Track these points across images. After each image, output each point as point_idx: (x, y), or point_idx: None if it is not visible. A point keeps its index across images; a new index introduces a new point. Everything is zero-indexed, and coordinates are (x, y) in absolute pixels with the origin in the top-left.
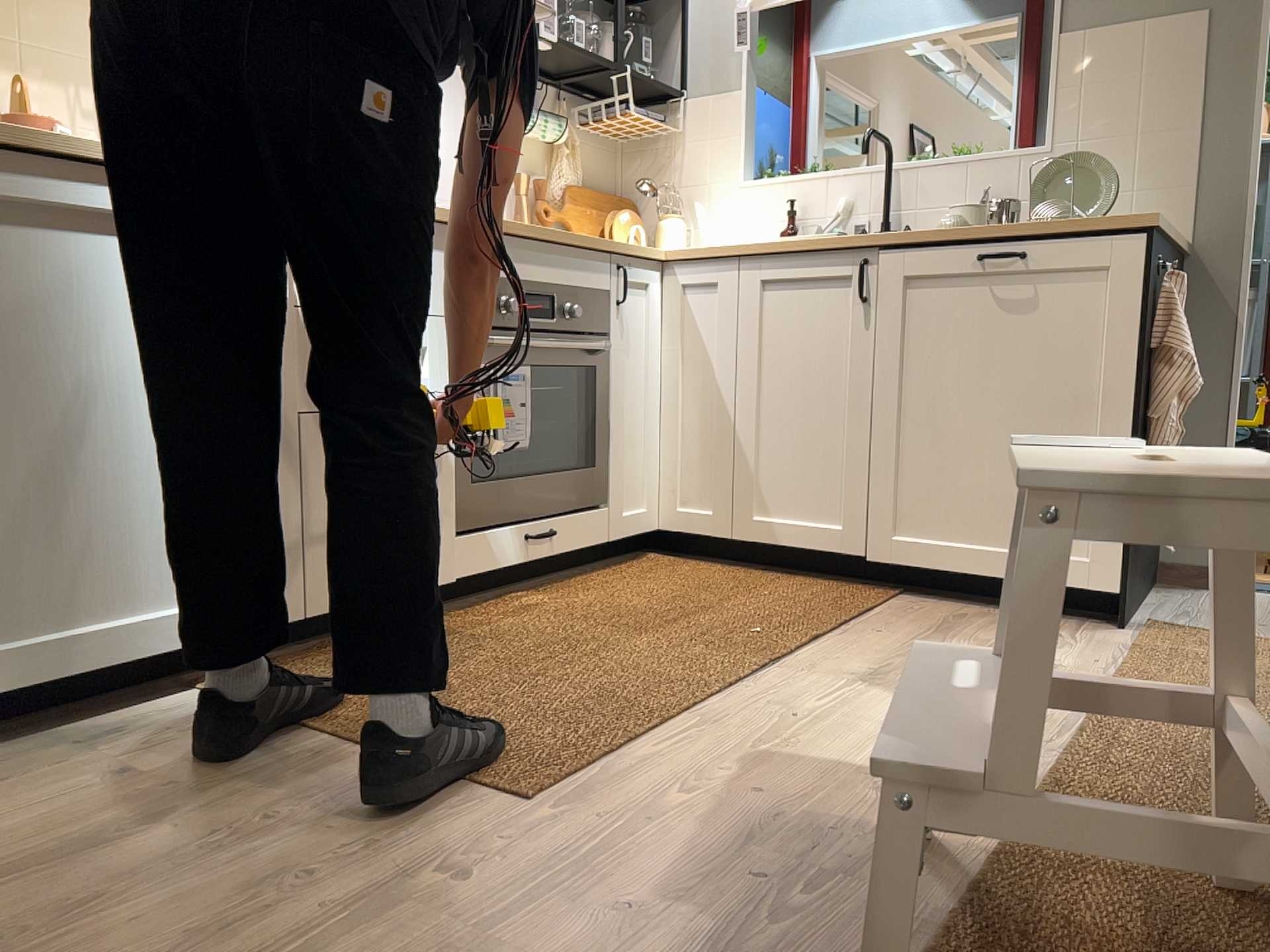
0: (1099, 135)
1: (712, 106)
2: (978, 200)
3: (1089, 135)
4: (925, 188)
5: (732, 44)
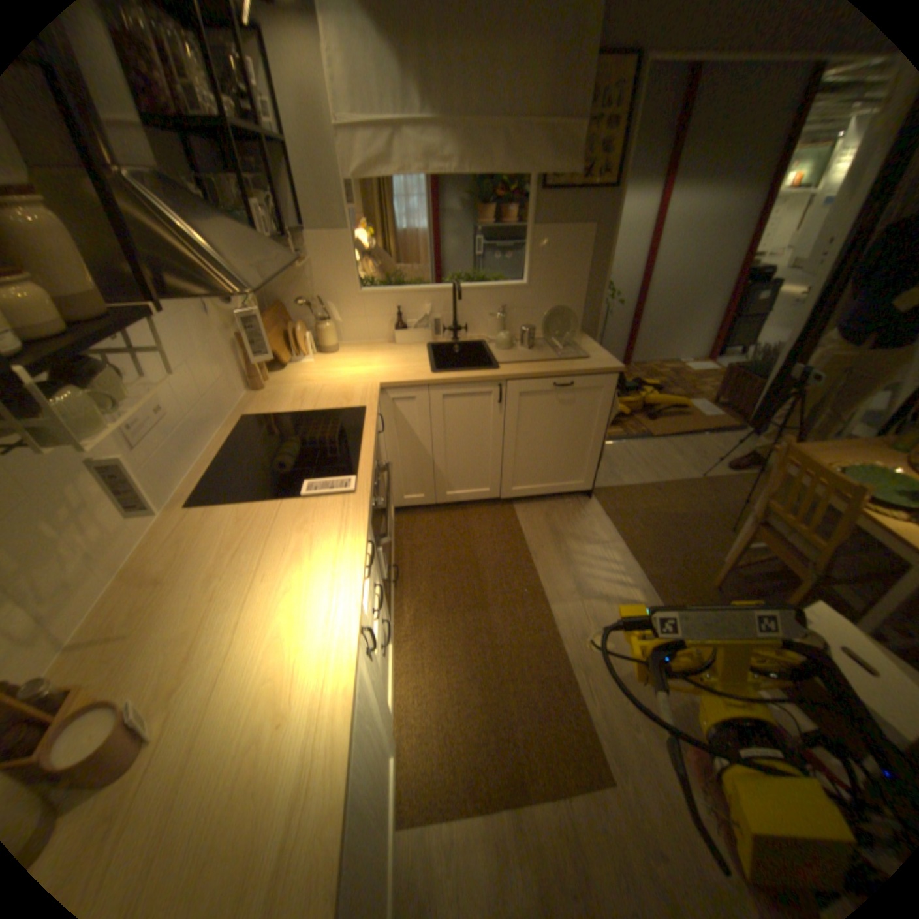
0: (550, 278)
1: (327, 238)
2: (496, 307)
3: (546, 278)
4: (470, 300)
5: (333, 192)
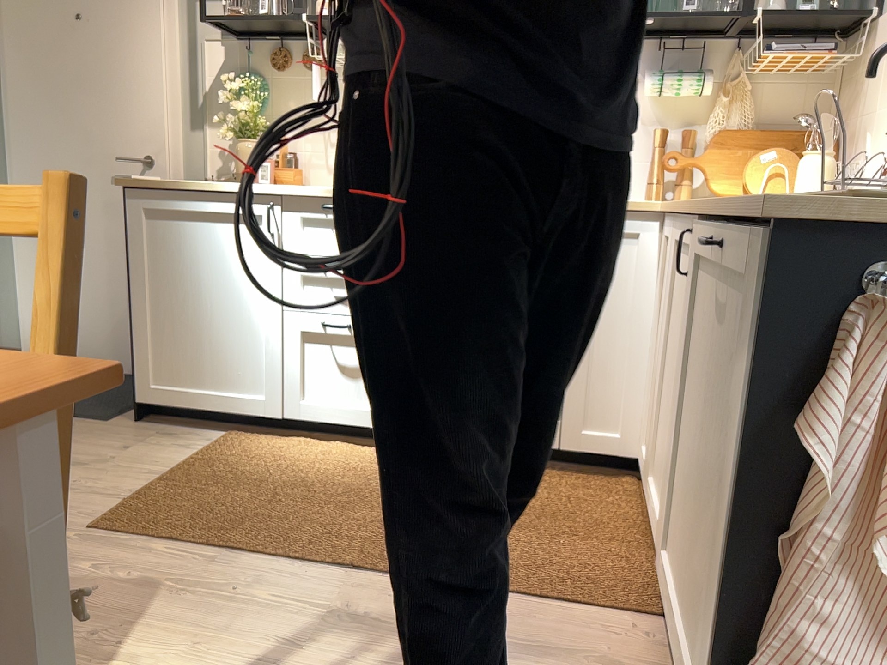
0: None
1: None
2: None
3: None
4: None
5: None
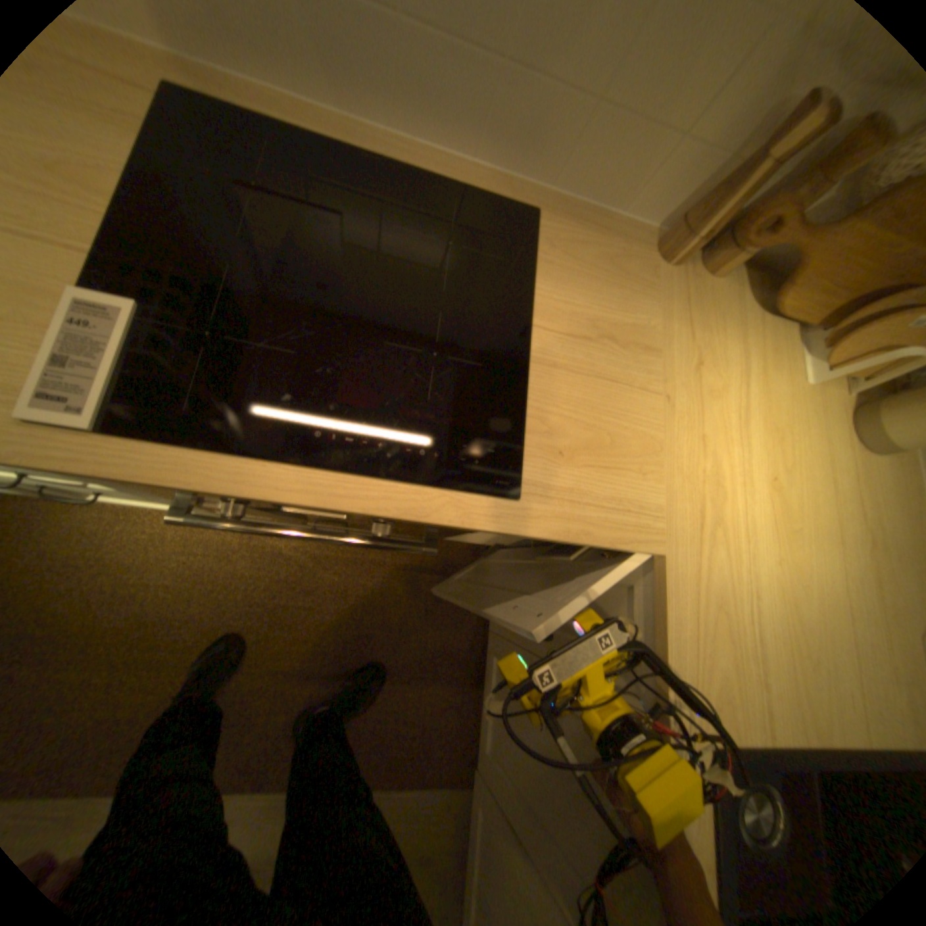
0: None
1: None
2: None
3: None
4: None
5: None
